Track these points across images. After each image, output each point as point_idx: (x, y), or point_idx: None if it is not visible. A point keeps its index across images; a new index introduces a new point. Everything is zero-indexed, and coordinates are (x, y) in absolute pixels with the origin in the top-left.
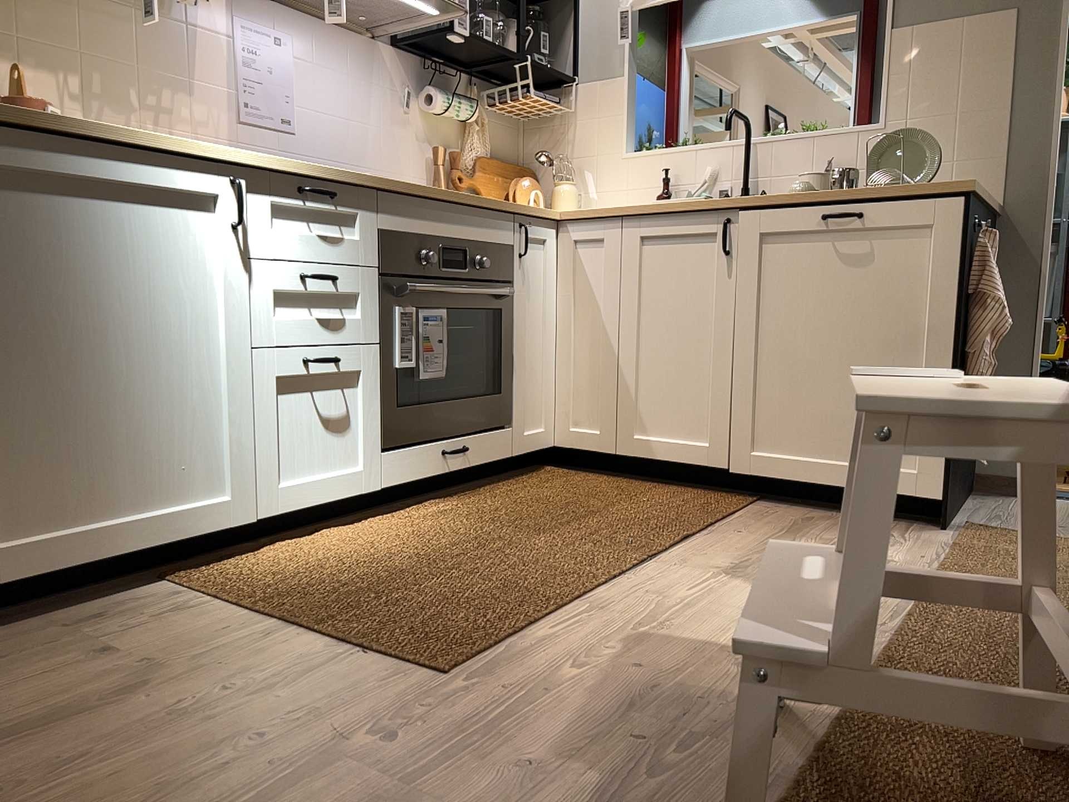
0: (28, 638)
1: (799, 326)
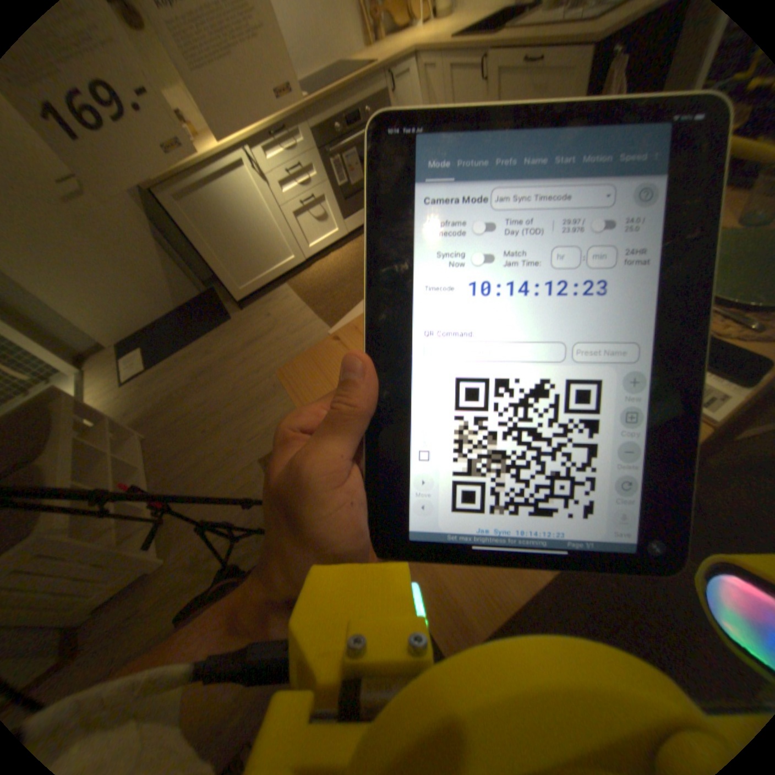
0: (254, 307)
1: None
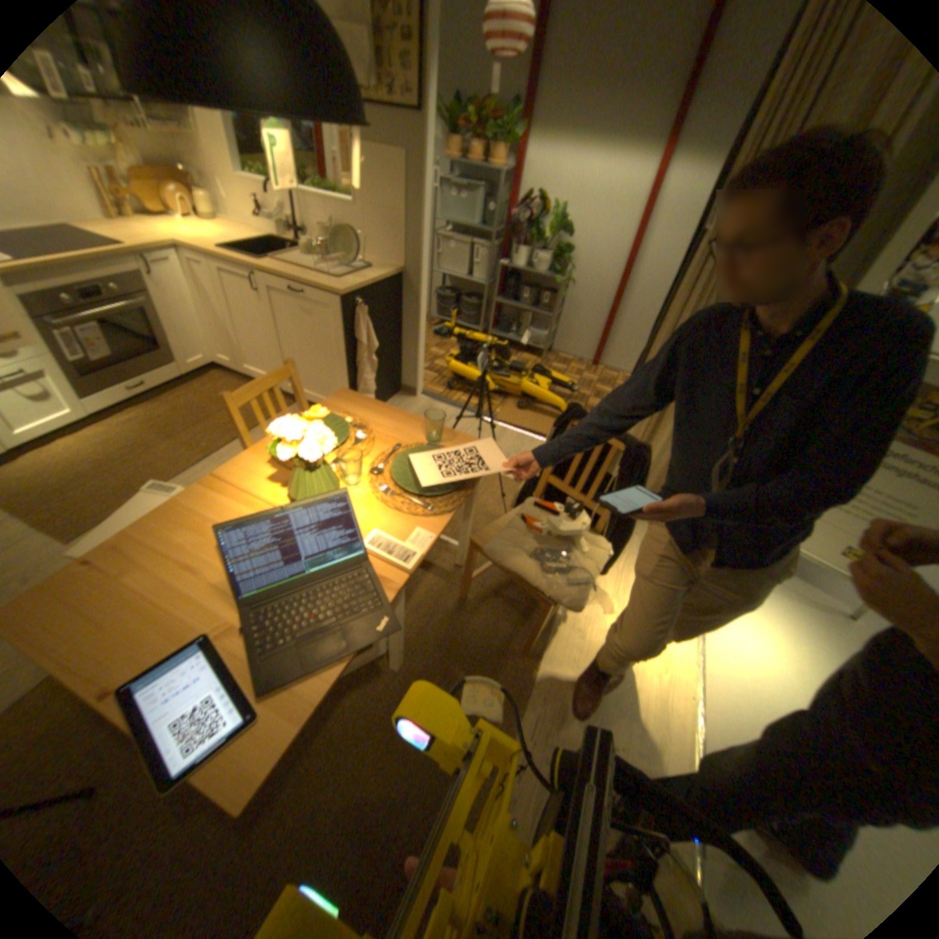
0: None
1: (293, 336)
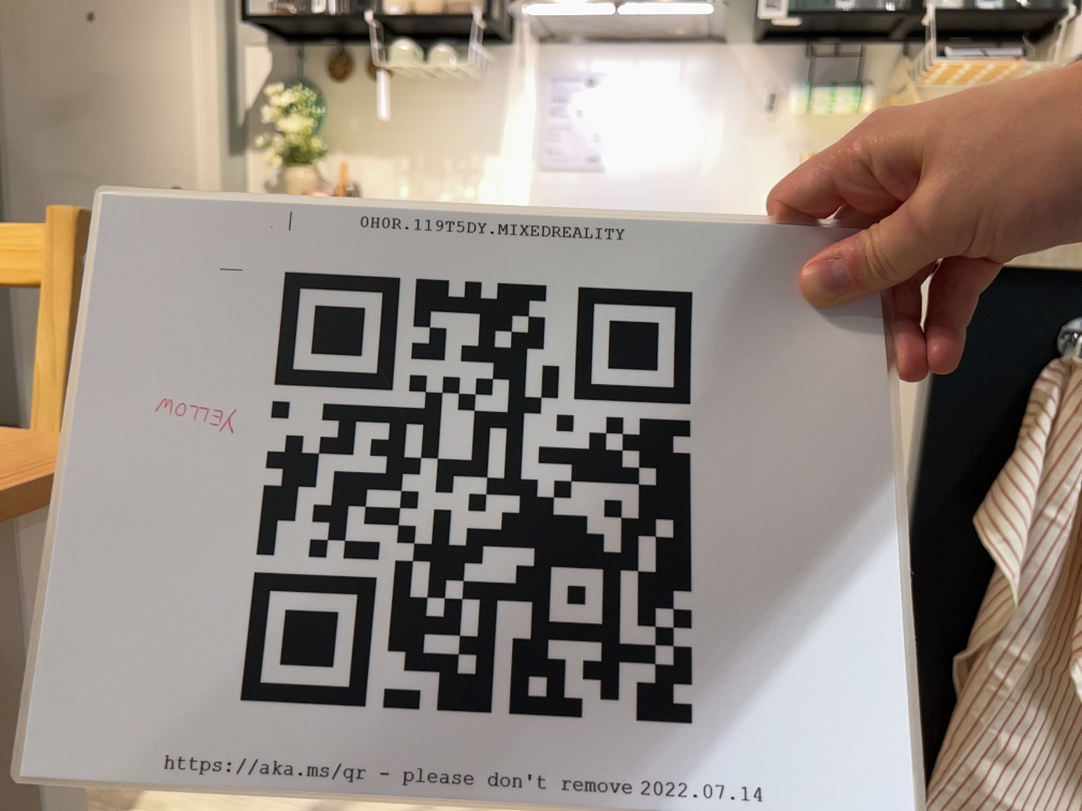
0: None
1: None
